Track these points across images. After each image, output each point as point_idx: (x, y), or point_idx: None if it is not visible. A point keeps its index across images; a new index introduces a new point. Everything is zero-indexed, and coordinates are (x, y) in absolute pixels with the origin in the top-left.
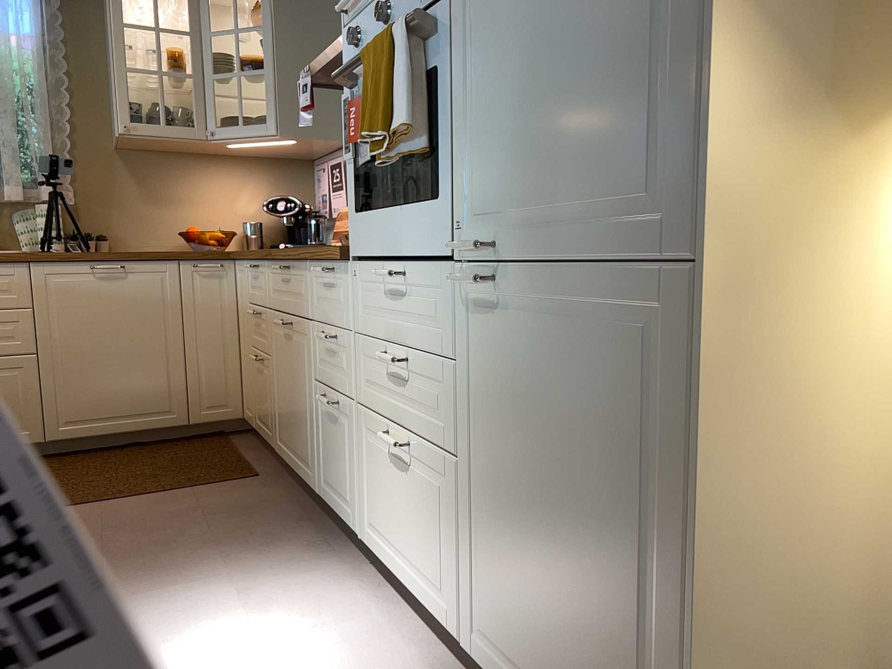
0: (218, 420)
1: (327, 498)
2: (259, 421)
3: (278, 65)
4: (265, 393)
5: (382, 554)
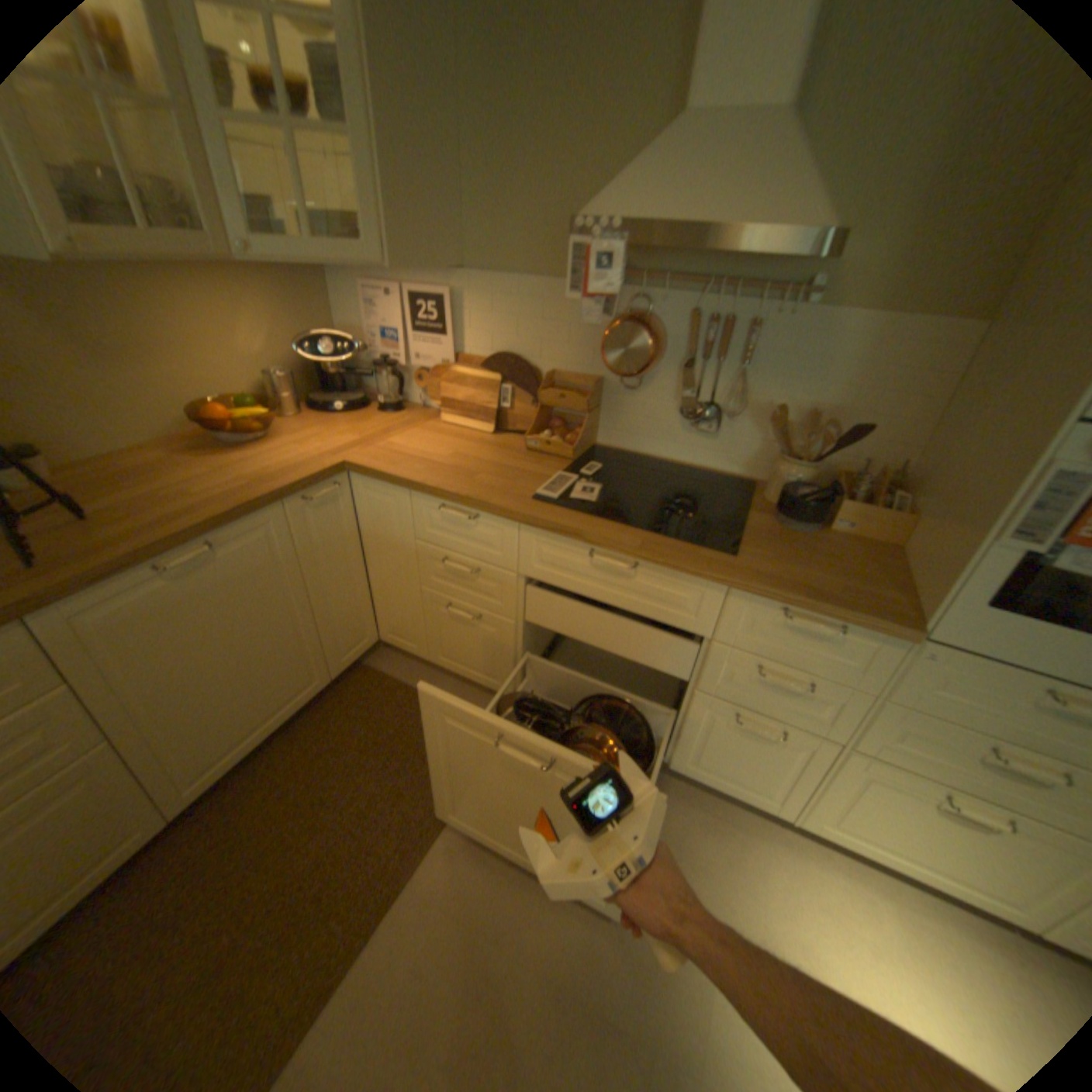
0: (359, 657)
1: (701, 778)
2: (450, 660)
3: (365, 118)
4: (487, 646)
5: (859, 848)
